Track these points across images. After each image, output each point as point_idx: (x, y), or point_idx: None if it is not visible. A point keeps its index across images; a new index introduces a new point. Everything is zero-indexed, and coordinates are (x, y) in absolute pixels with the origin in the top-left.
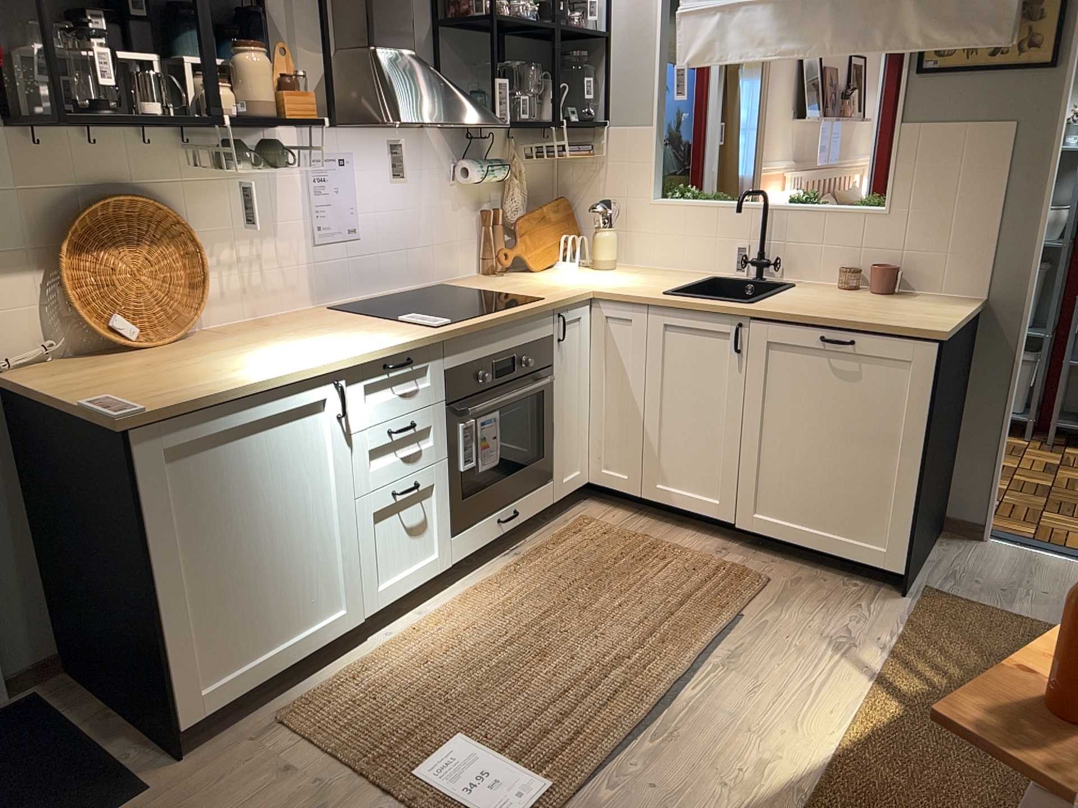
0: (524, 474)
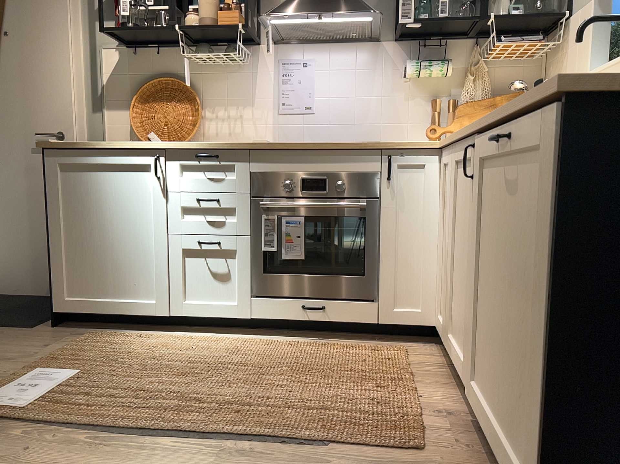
0: (339, 281)
